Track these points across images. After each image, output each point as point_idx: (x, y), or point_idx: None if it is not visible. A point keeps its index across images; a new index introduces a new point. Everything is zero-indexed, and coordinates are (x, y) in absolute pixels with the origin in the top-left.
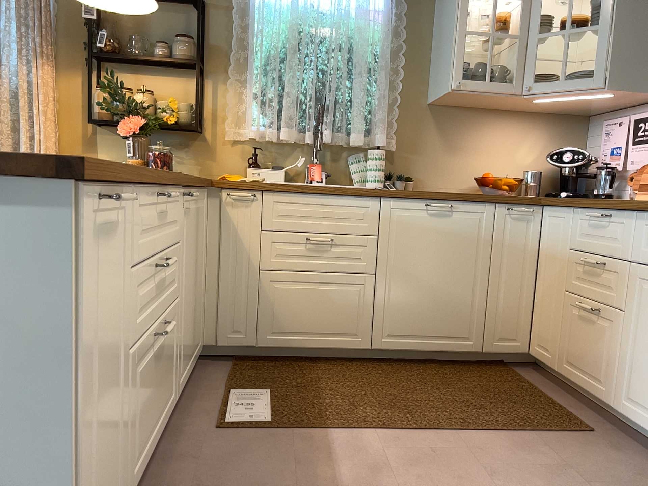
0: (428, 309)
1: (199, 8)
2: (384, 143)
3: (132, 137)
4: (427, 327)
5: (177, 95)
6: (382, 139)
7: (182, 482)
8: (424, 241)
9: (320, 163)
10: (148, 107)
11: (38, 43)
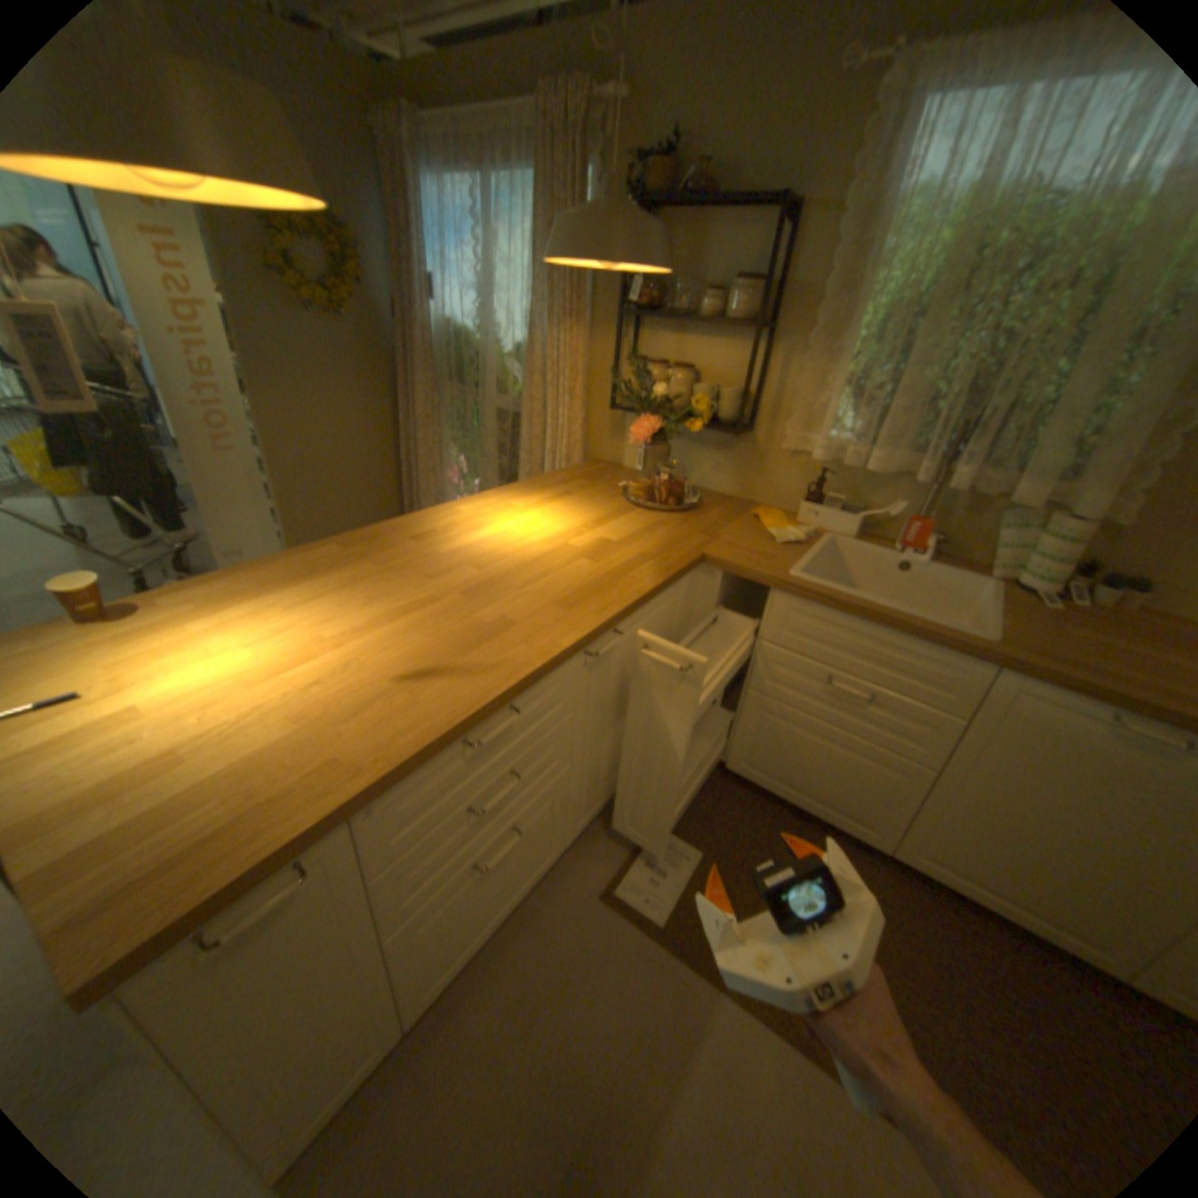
0: (1031, 868)
1: (788, 210)
2: (1107, 502)
3: (647, 440)
4: (1014, 889)
5: (727, 368)
6: (1095, 507)
7: (516, 979)
8: (1075, 774)
9: (940, 510)
10: (671, 399)
11: (563, 295)
